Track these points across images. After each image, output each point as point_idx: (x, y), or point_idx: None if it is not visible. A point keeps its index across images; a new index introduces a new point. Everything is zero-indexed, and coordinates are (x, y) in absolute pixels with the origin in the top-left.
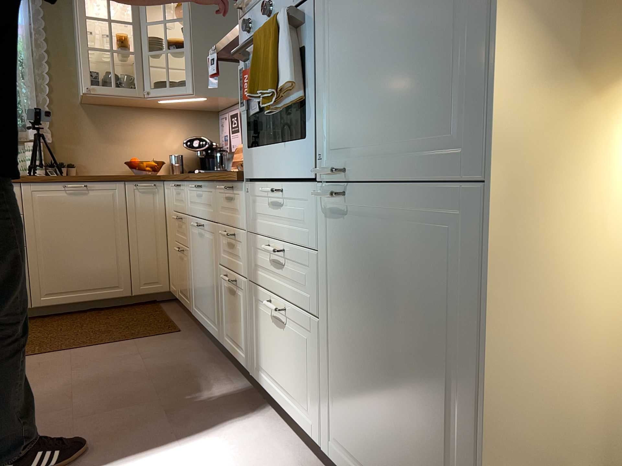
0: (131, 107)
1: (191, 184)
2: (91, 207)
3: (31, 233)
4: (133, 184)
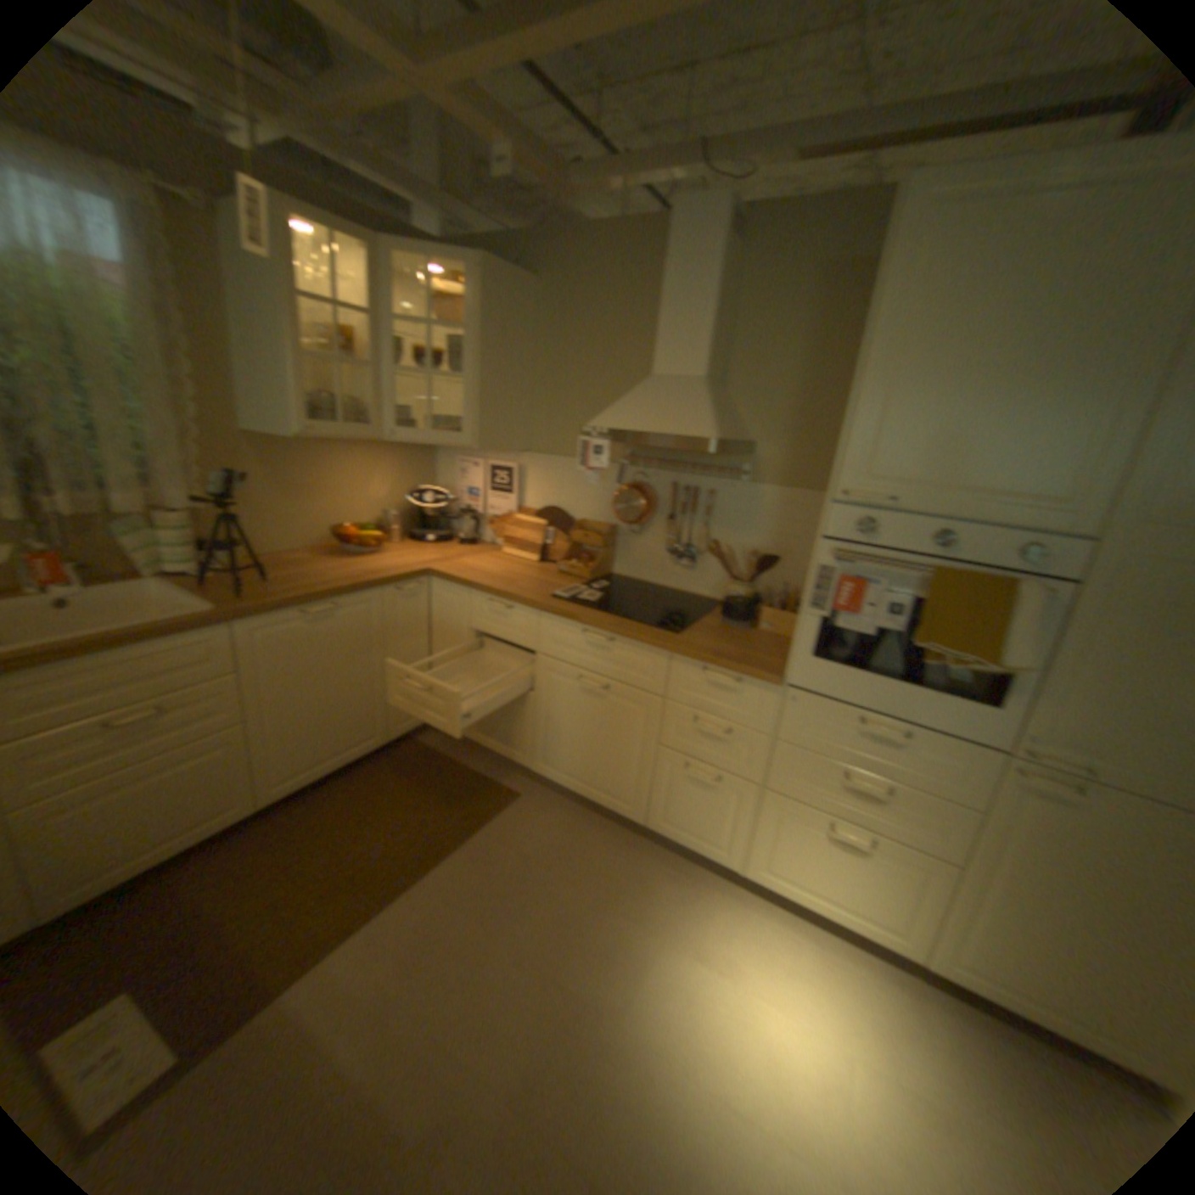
0: (319, 437)
1: (565, 623)
2: (337, 636)
3: (248, 702)
4: (391, 588)
